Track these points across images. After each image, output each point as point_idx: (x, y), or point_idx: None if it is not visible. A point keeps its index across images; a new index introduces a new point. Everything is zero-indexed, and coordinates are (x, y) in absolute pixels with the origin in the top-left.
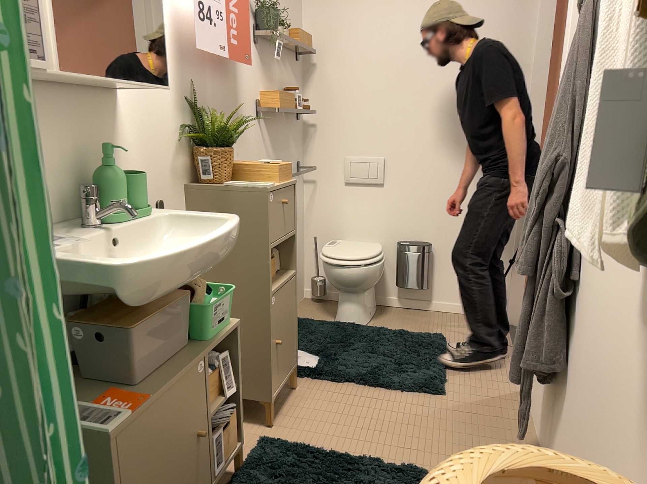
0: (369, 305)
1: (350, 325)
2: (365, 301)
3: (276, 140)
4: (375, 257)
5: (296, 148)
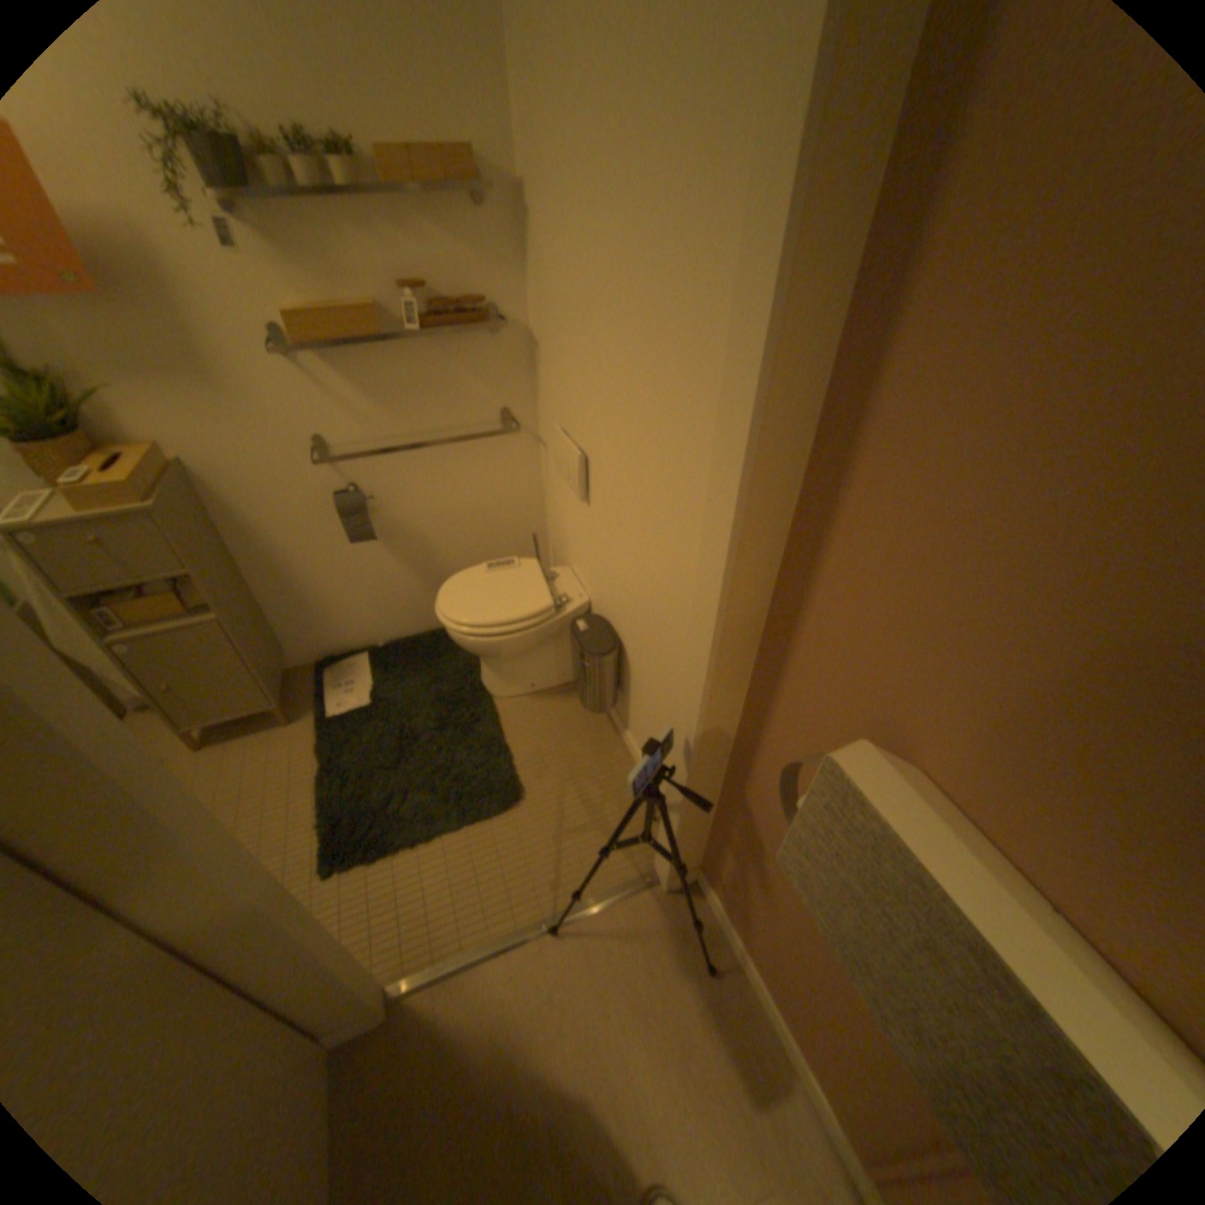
0: (527, 674)
1: (476, 685)
2: (509, 668)
3: (375, 377)
4: (483, 626)
5: (487, 380)
